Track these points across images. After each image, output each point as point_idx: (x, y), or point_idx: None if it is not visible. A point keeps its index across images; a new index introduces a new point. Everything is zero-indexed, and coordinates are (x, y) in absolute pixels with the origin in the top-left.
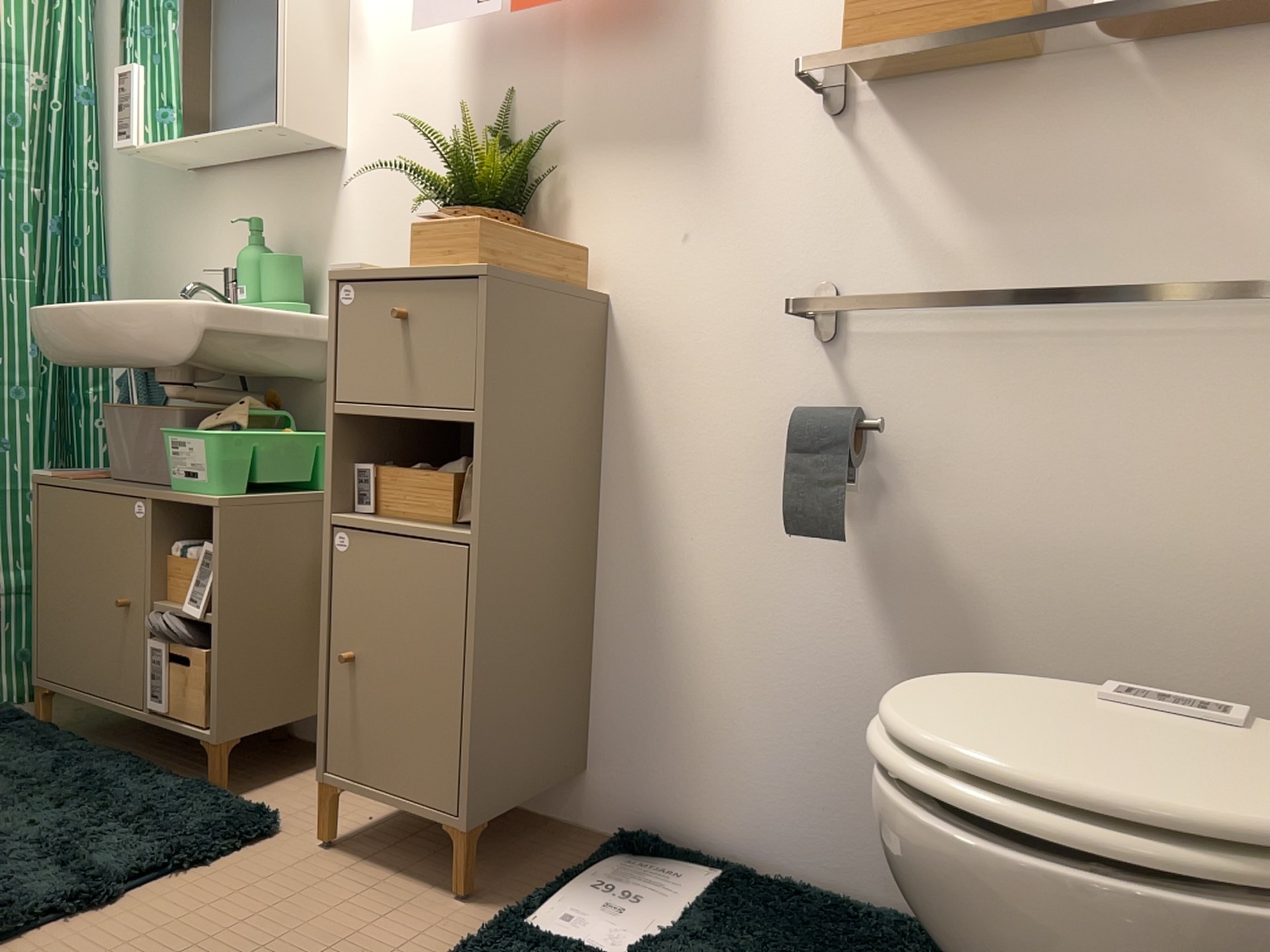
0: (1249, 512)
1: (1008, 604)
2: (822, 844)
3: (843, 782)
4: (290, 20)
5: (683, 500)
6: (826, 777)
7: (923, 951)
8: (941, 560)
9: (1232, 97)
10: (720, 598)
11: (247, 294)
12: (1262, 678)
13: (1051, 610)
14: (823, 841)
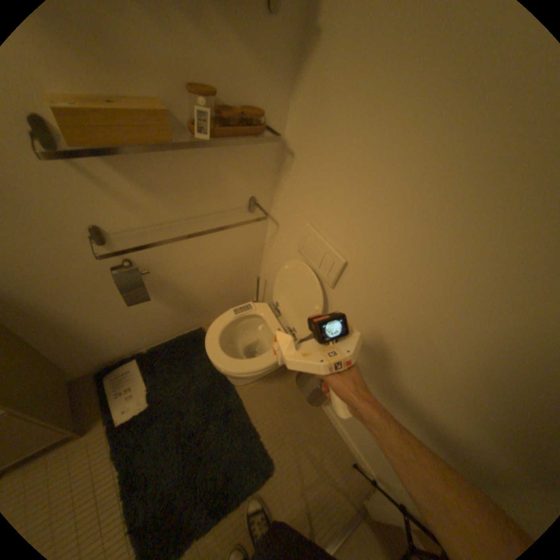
0: (234, 247)
1: (187, 281)
2: (154, 337)
3: (156, 327)
4: None
5: (58, 306)
6: (151, 328)
7: (192, 343)
8: (168, 281)
9: (227, 151)
10: (95, 319)
11: None
12: (237, 271)
13: (198, 278)
14: (154, 337)
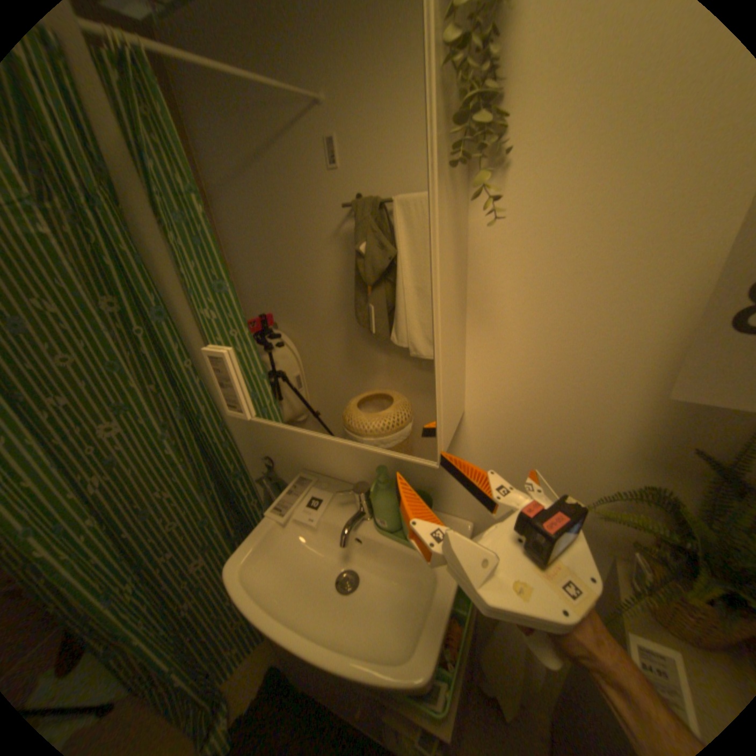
0: None
1: None
2: None
3: None
4: (442, 346)
5: None
6: None
7: None
8: None
9: None
10: None
11: (387, 522)
12: None
13: None
14: None
